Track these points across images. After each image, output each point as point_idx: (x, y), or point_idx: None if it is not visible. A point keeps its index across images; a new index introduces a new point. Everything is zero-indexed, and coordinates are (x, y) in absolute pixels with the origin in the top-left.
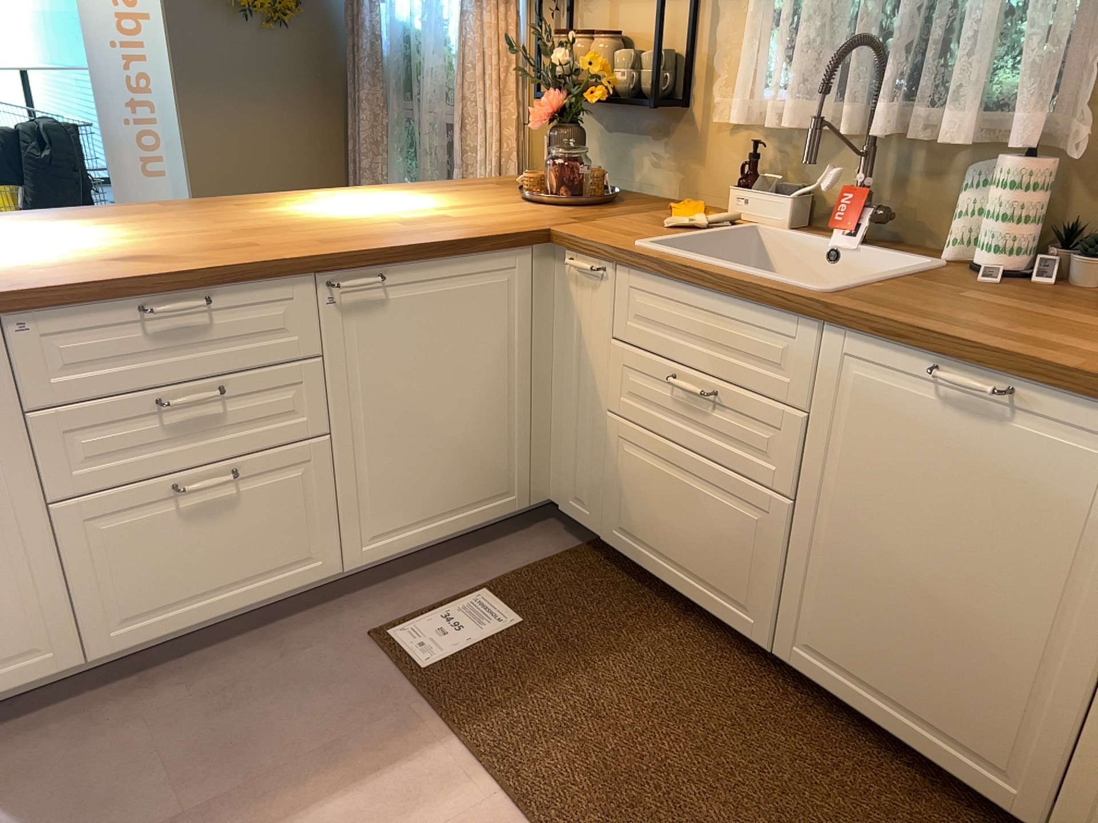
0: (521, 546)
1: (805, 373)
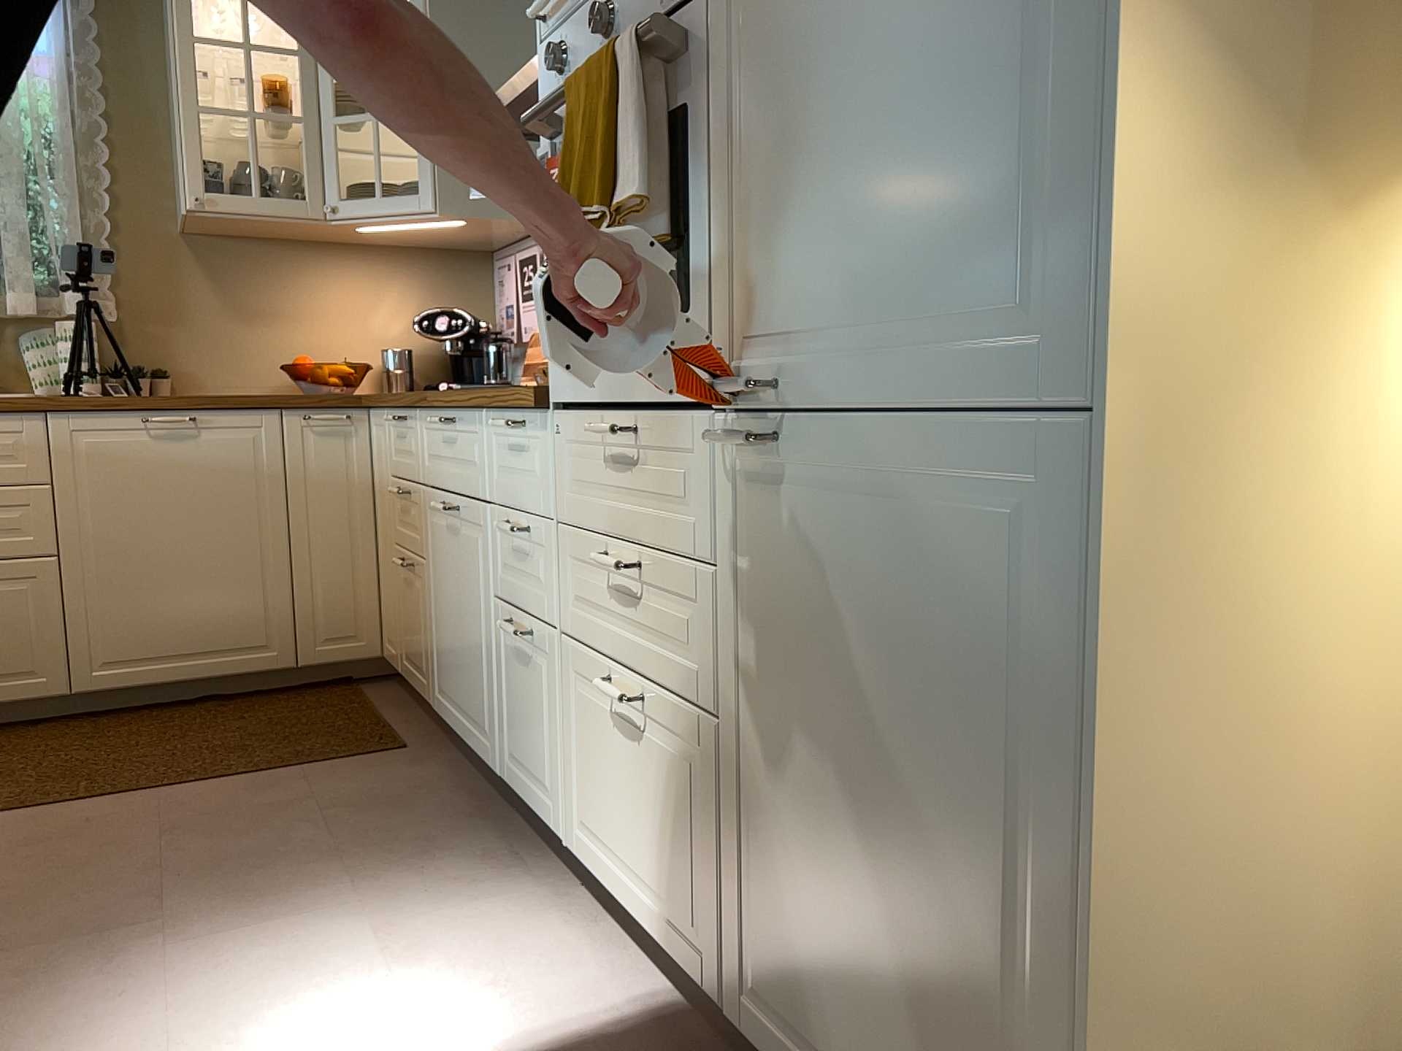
0: None
1: (38, 456)
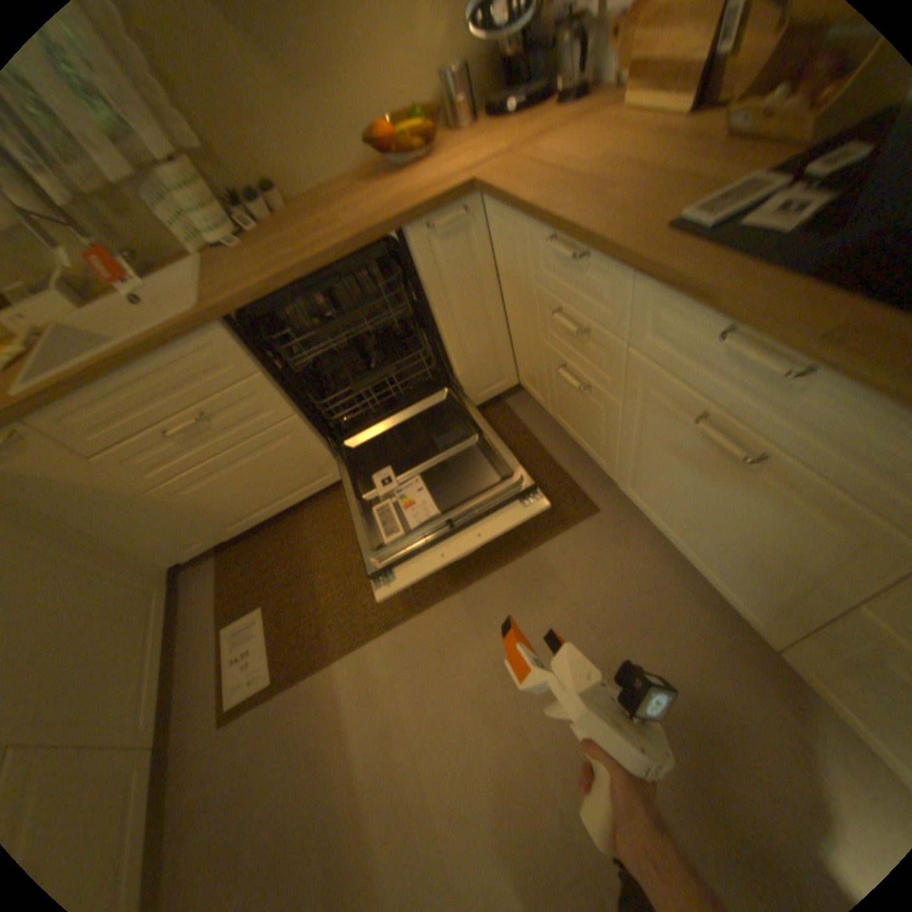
0: (192, 599)
1: (238, 355)
